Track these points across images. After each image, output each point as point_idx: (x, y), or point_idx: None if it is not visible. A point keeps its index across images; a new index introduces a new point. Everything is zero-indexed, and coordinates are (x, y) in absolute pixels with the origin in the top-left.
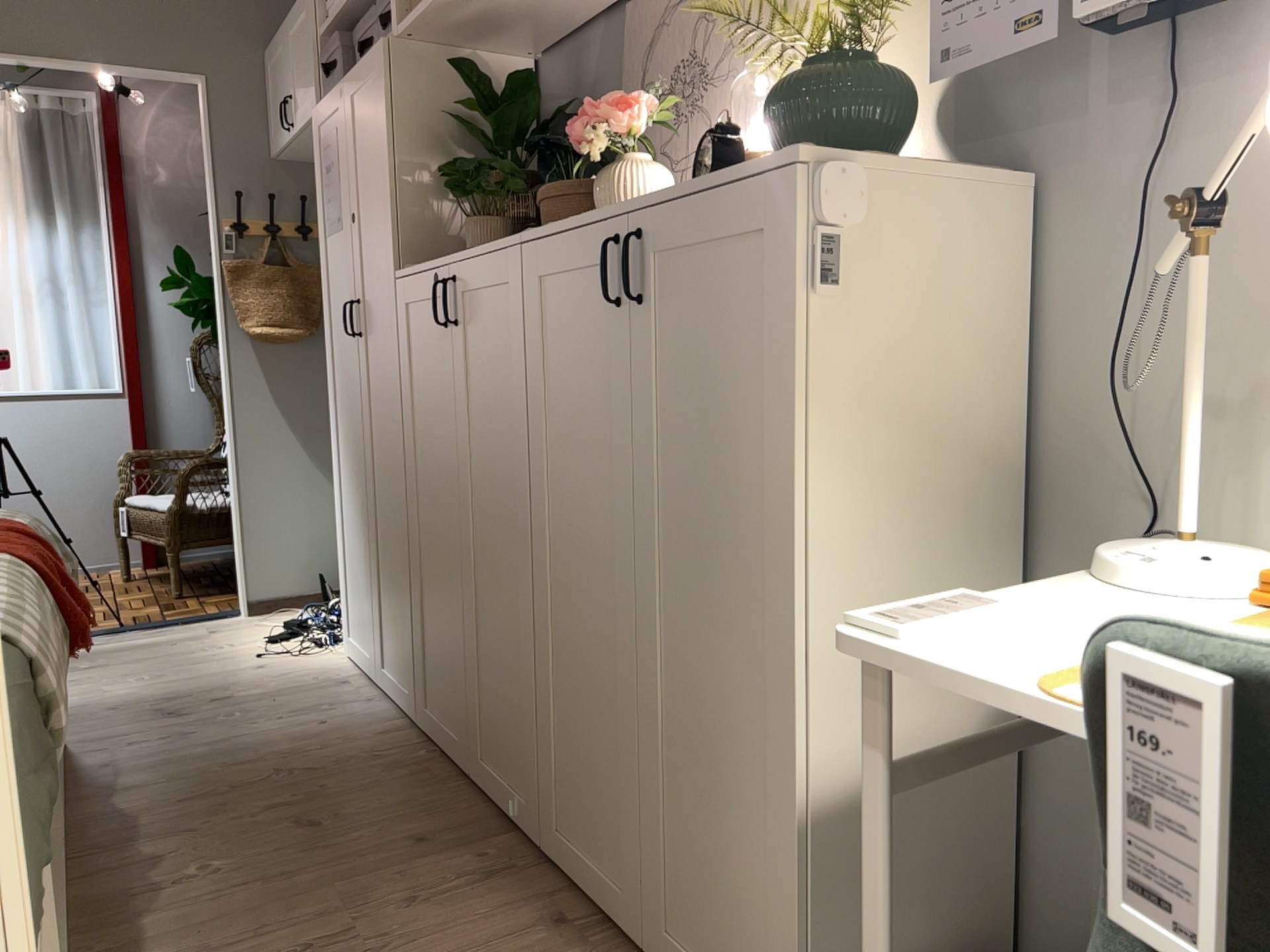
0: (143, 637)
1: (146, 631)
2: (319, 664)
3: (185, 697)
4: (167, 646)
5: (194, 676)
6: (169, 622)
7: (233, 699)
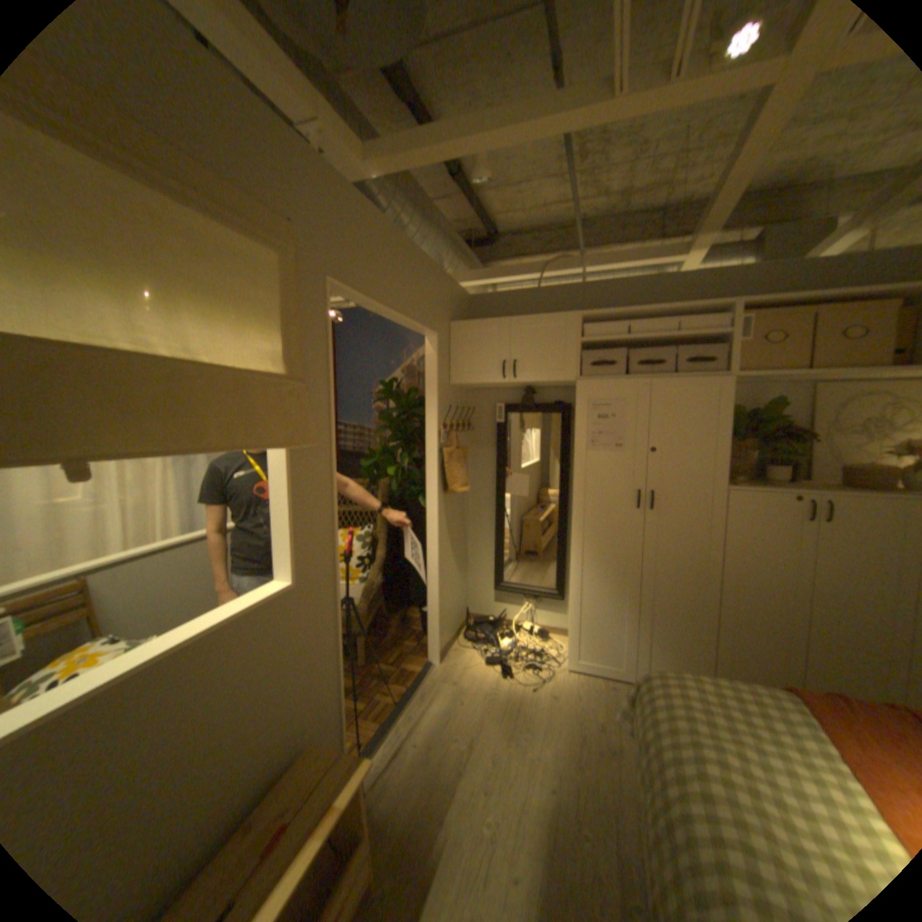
0: (424, 709)
1: (414, 704)
2: (572, 684)
3: (584, 740)
4: (462, 709)
5: (544, 723)
6: (413, 690)
7: (605, 728)
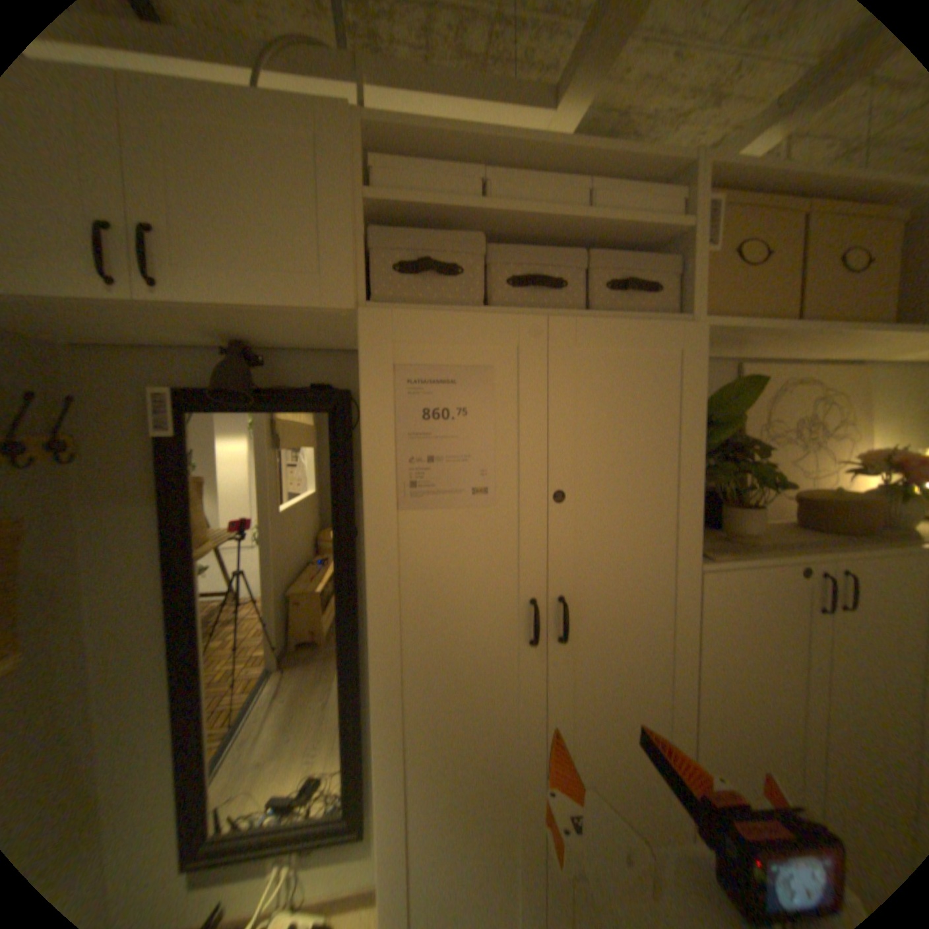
0: None
1: None
2: None
3: None
4: None
5: None
6: None
7: None
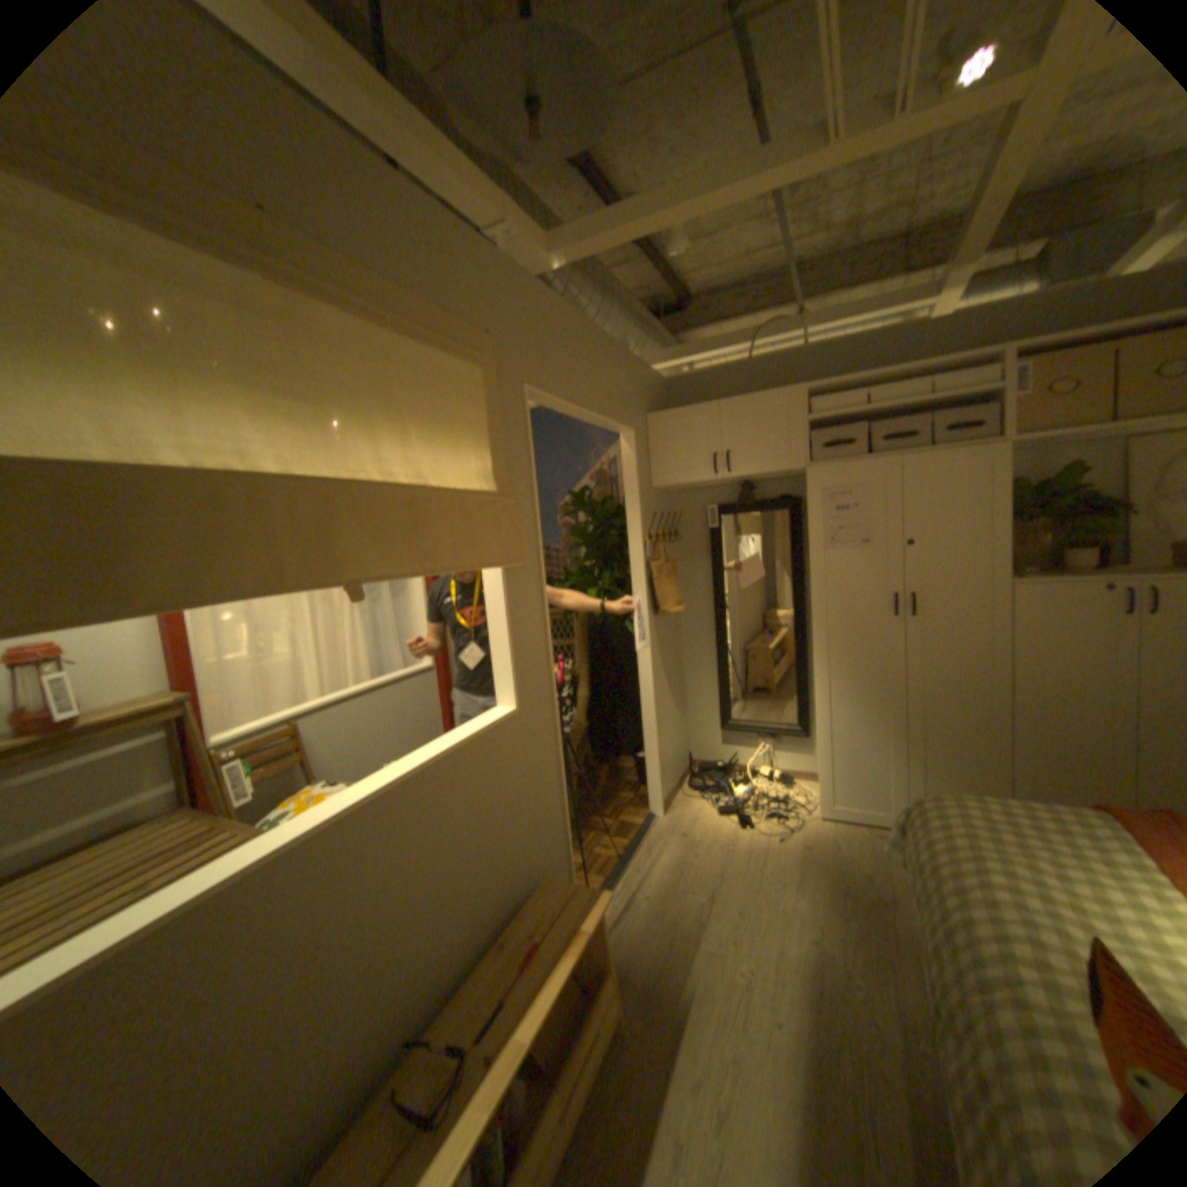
0: (652, 862)
1: (640, 857)
2: (828, 834)
3: (848, 892)
4: (696, 862)
5: (796, 875)
6: (636, 844)
7: (873, 879)
